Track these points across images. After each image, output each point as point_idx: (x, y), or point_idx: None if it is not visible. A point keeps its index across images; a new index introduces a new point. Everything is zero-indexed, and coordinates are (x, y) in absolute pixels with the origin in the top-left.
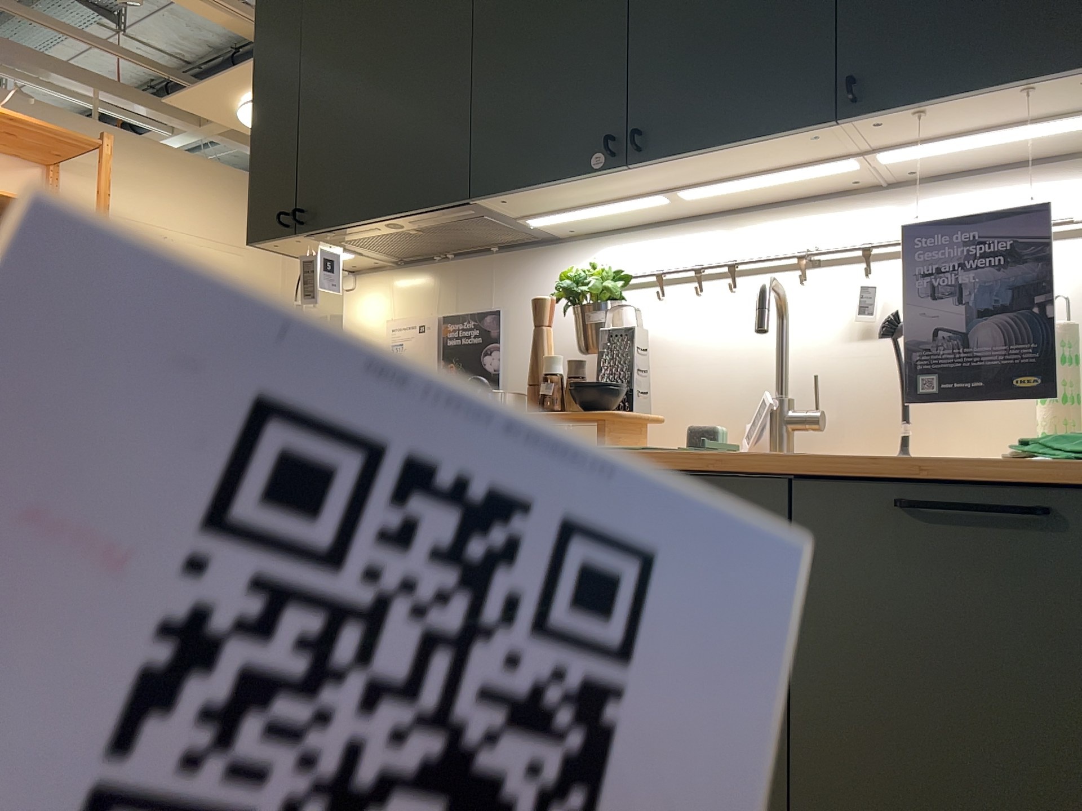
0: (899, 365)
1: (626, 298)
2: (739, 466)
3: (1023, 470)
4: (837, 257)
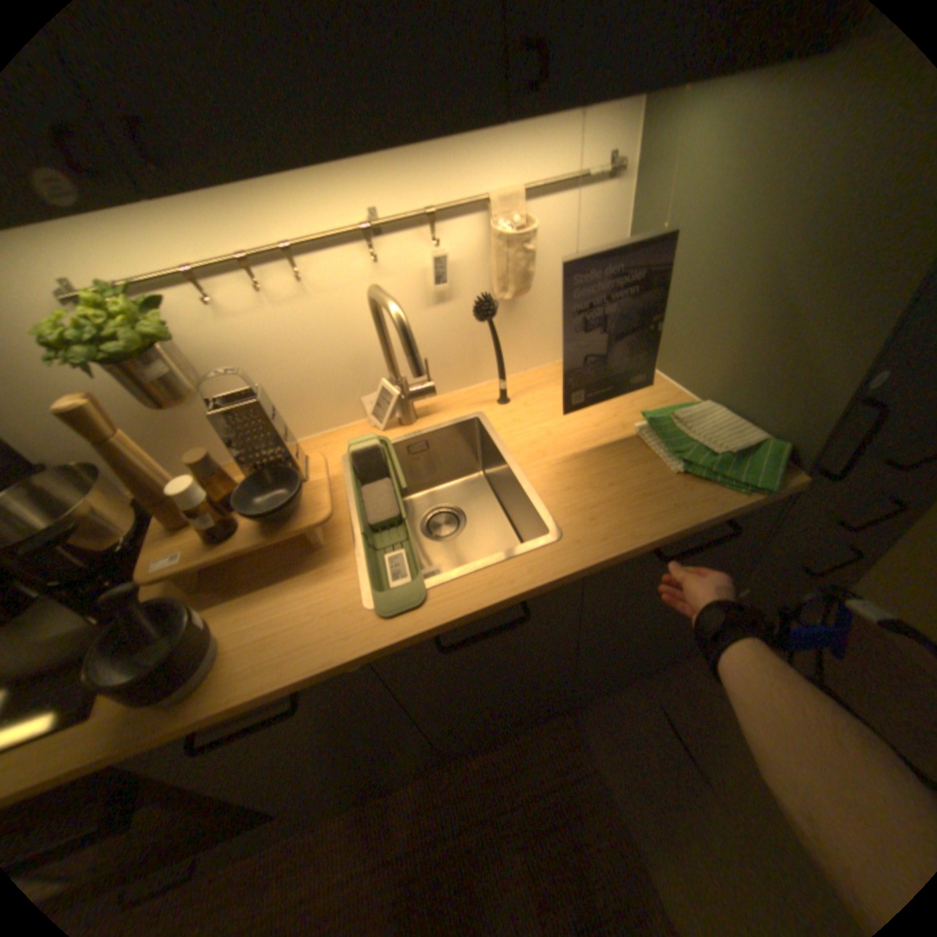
0: (495, 339)
1: (160, 321)
2: (550, 587)
3: (734, 516)
4: (396, 220)
